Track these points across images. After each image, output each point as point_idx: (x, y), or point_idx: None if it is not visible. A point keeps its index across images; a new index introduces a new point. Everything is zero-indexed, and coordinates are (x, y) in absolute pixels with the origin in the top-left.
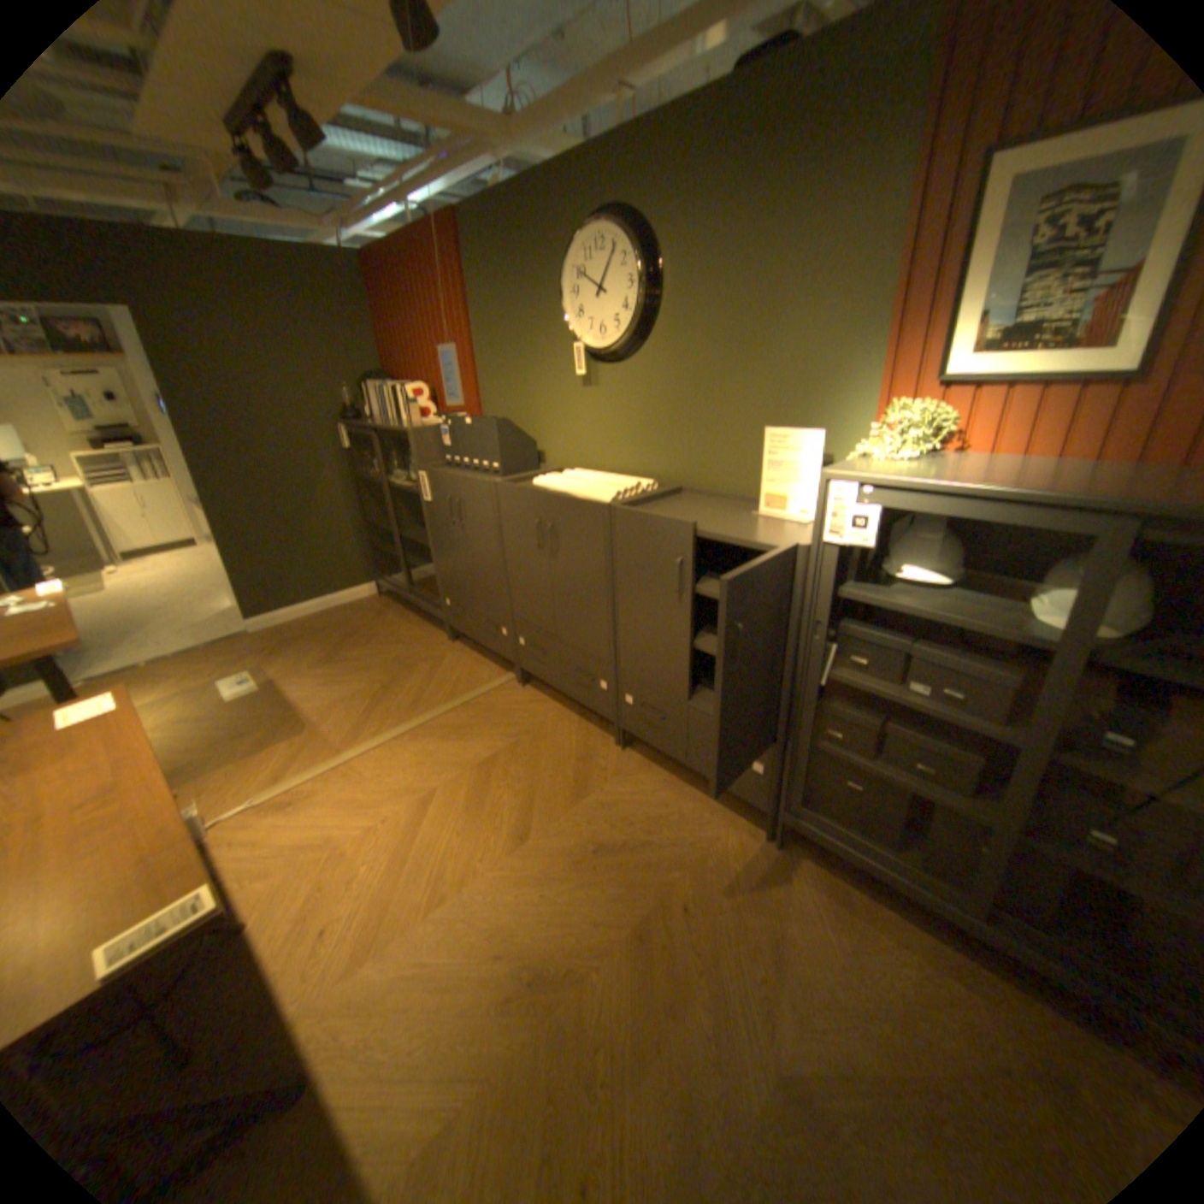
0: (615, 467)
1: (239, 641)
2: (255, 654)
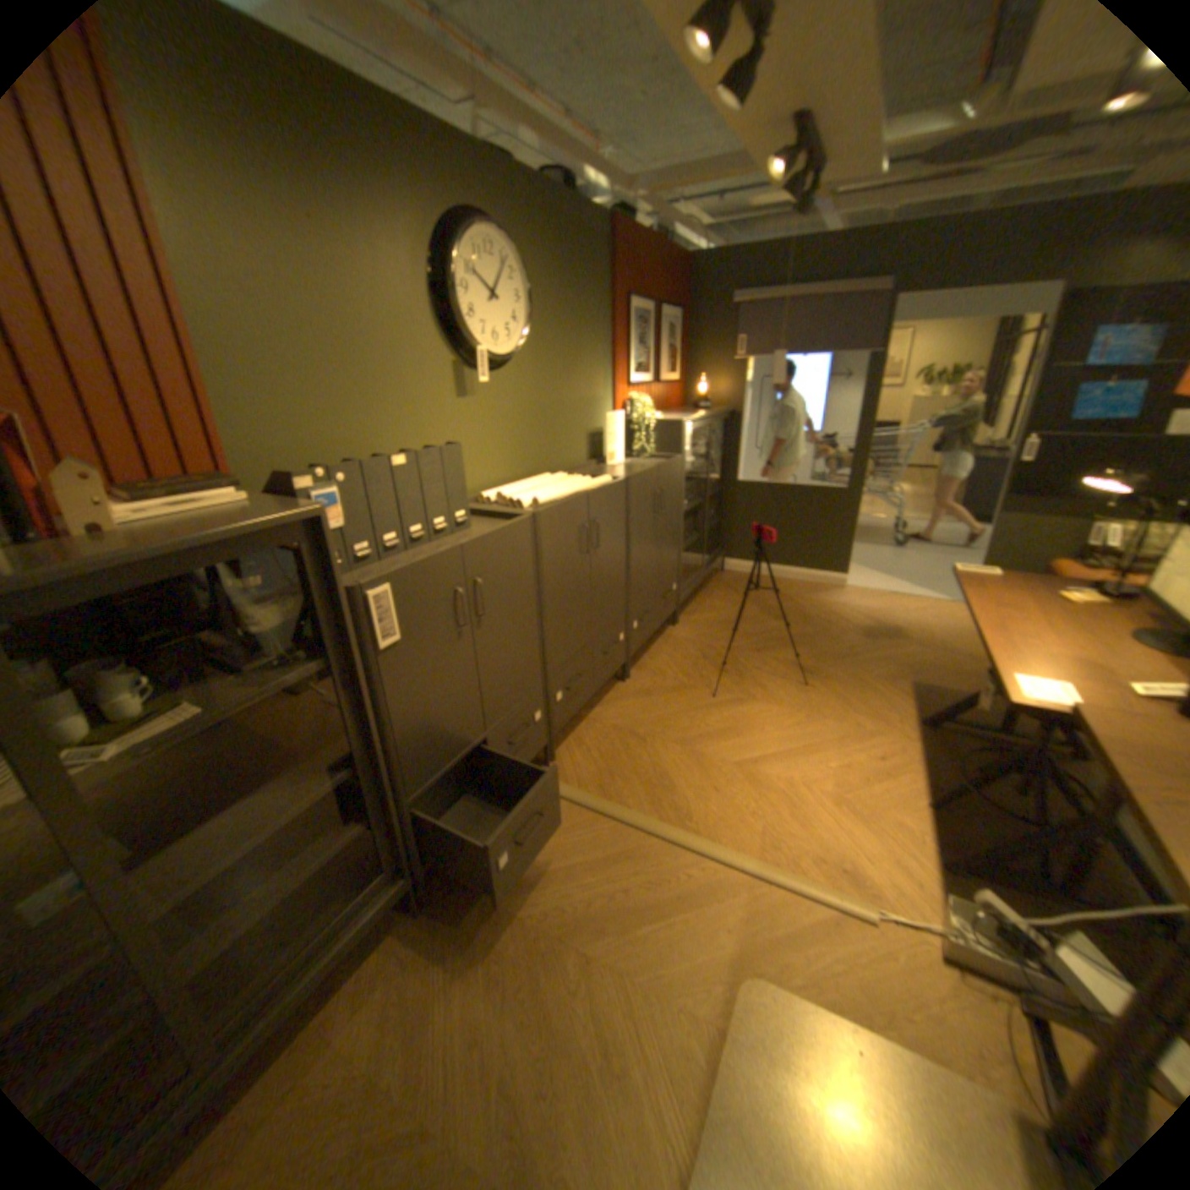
0: (498, 479)
1: None
2: None
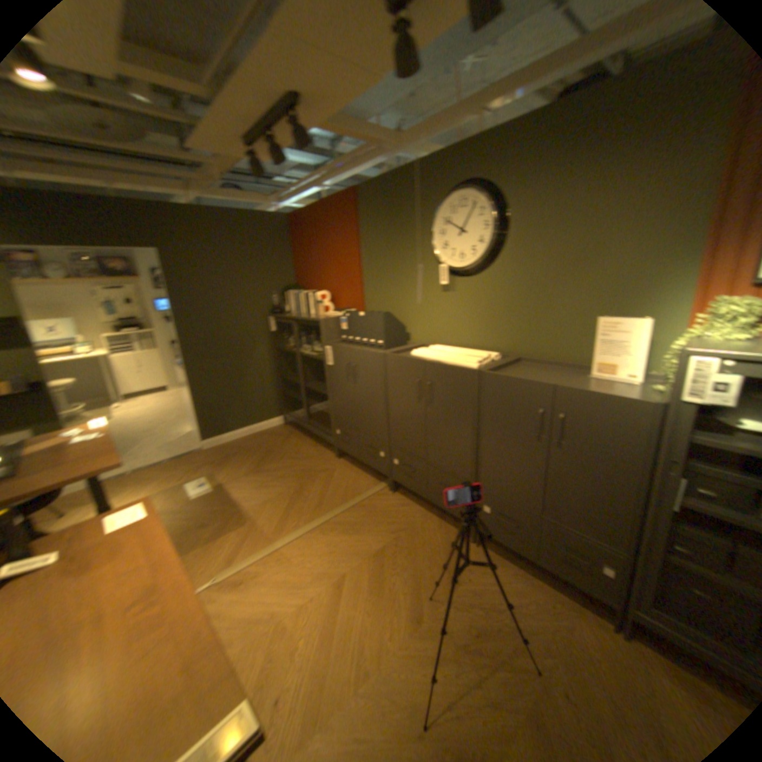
0: (464, 343)
1: (196, 456)
2: (207, 466)
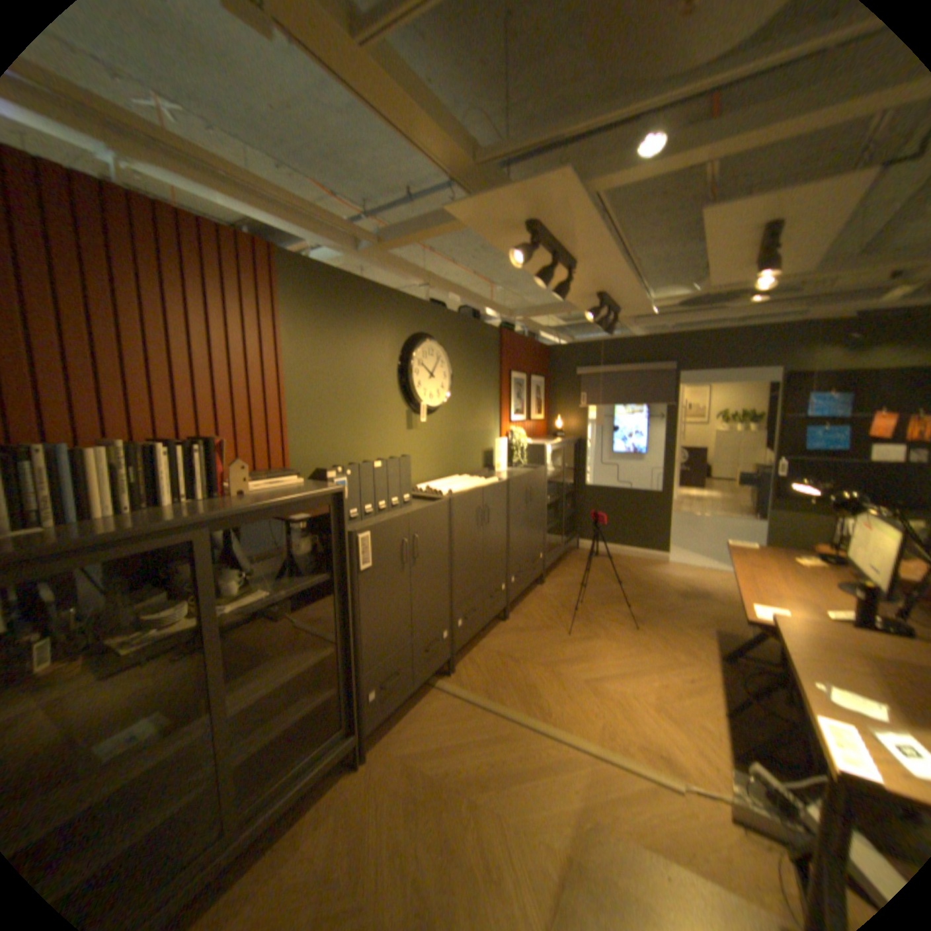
0: (426, 478)
1: None
2: None
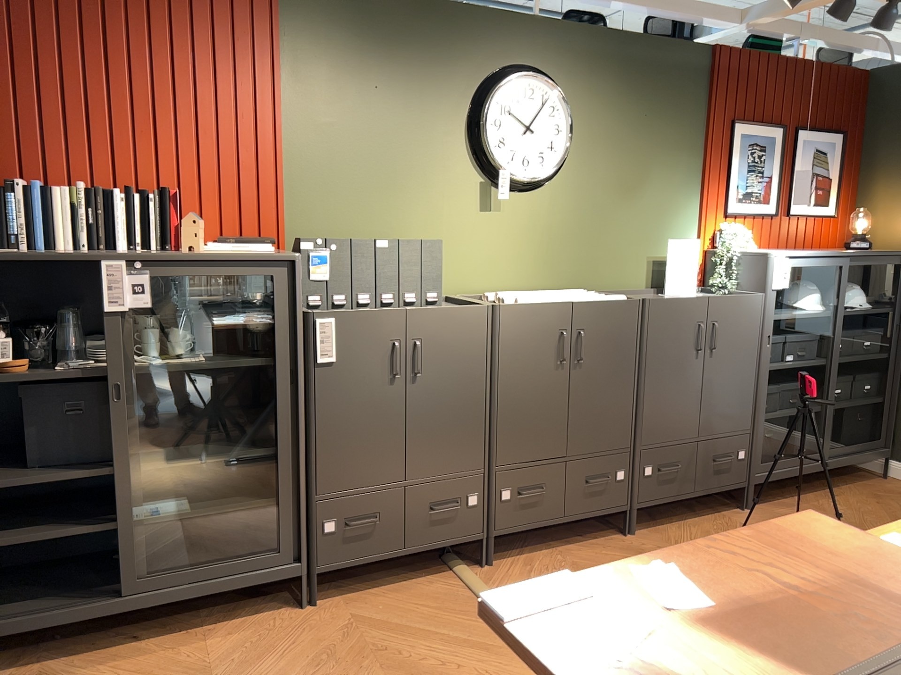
0: (514, 285)
1: None
2: None
